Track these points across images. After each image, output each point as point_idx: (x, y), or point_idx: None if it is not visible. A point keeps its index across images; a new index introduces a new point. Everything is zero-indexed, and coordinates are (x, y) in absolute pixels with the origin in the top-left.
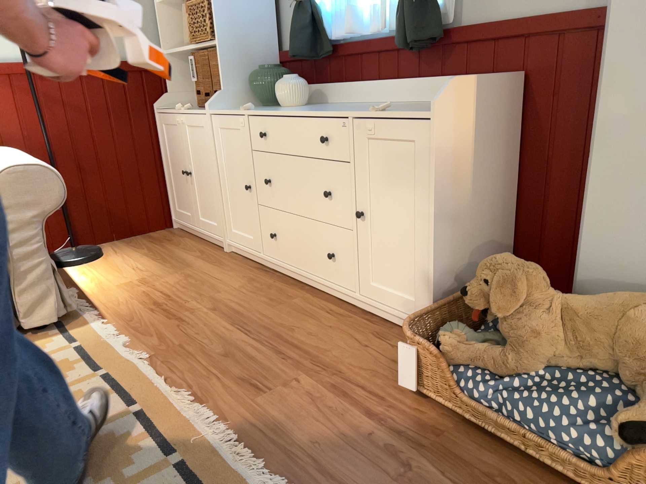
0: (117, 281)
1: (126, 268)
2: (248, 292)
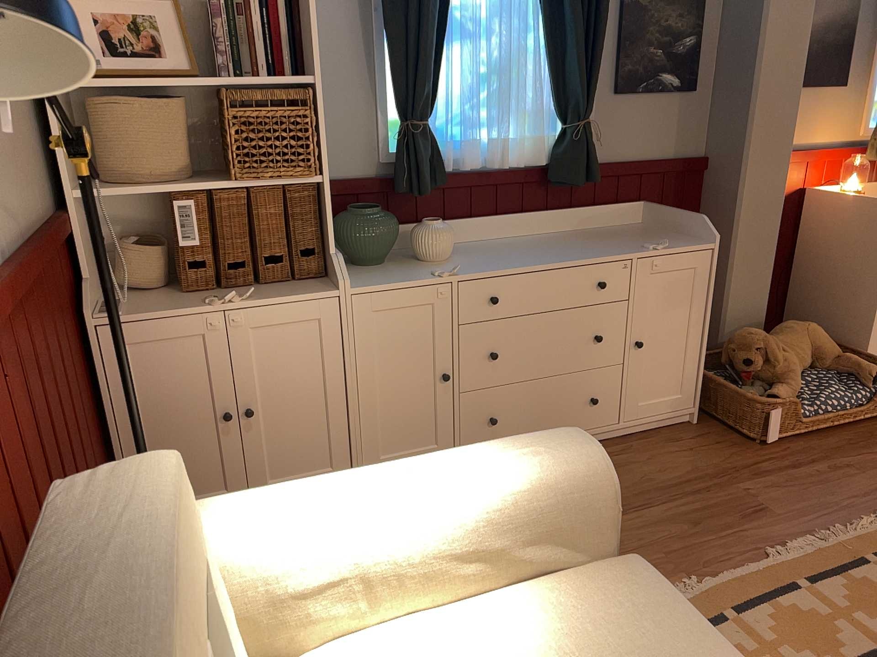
0: None
1: None
2: None
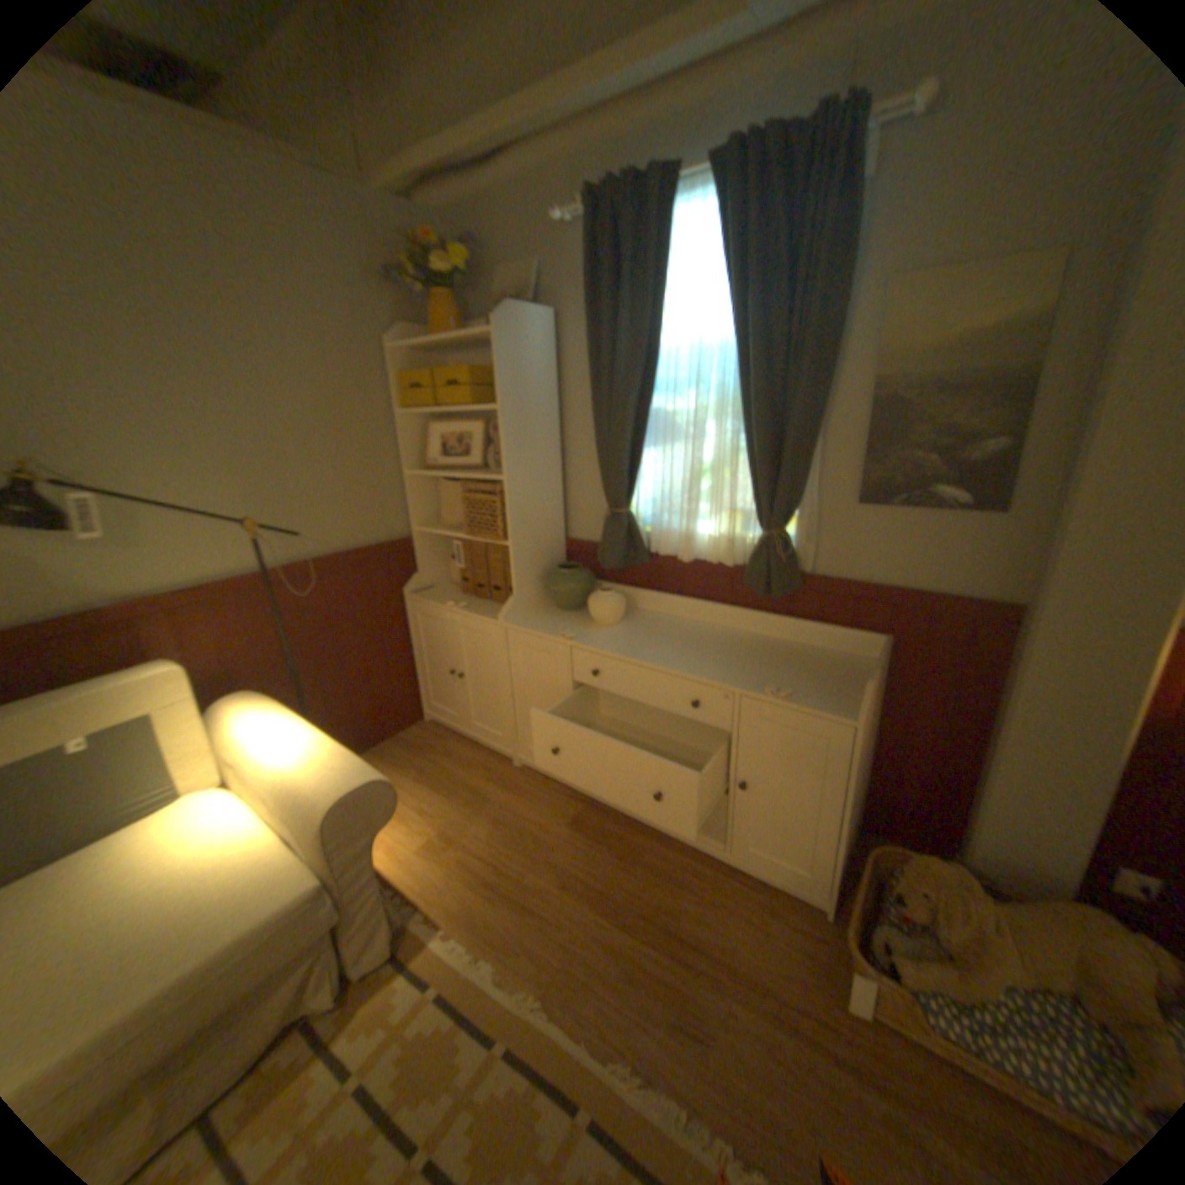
0: (410, 843)
1: (407, 812)
2: (586, 846)
